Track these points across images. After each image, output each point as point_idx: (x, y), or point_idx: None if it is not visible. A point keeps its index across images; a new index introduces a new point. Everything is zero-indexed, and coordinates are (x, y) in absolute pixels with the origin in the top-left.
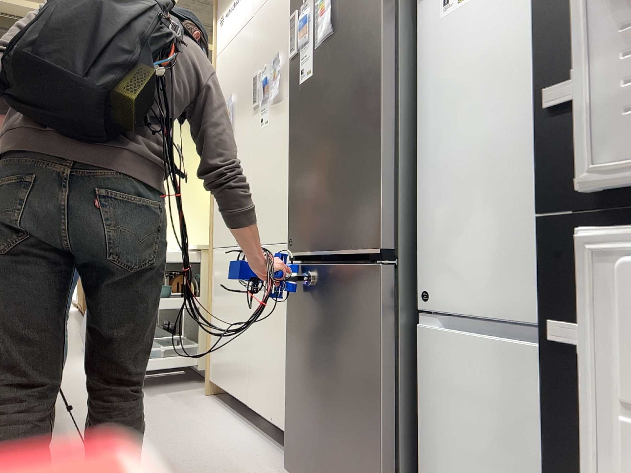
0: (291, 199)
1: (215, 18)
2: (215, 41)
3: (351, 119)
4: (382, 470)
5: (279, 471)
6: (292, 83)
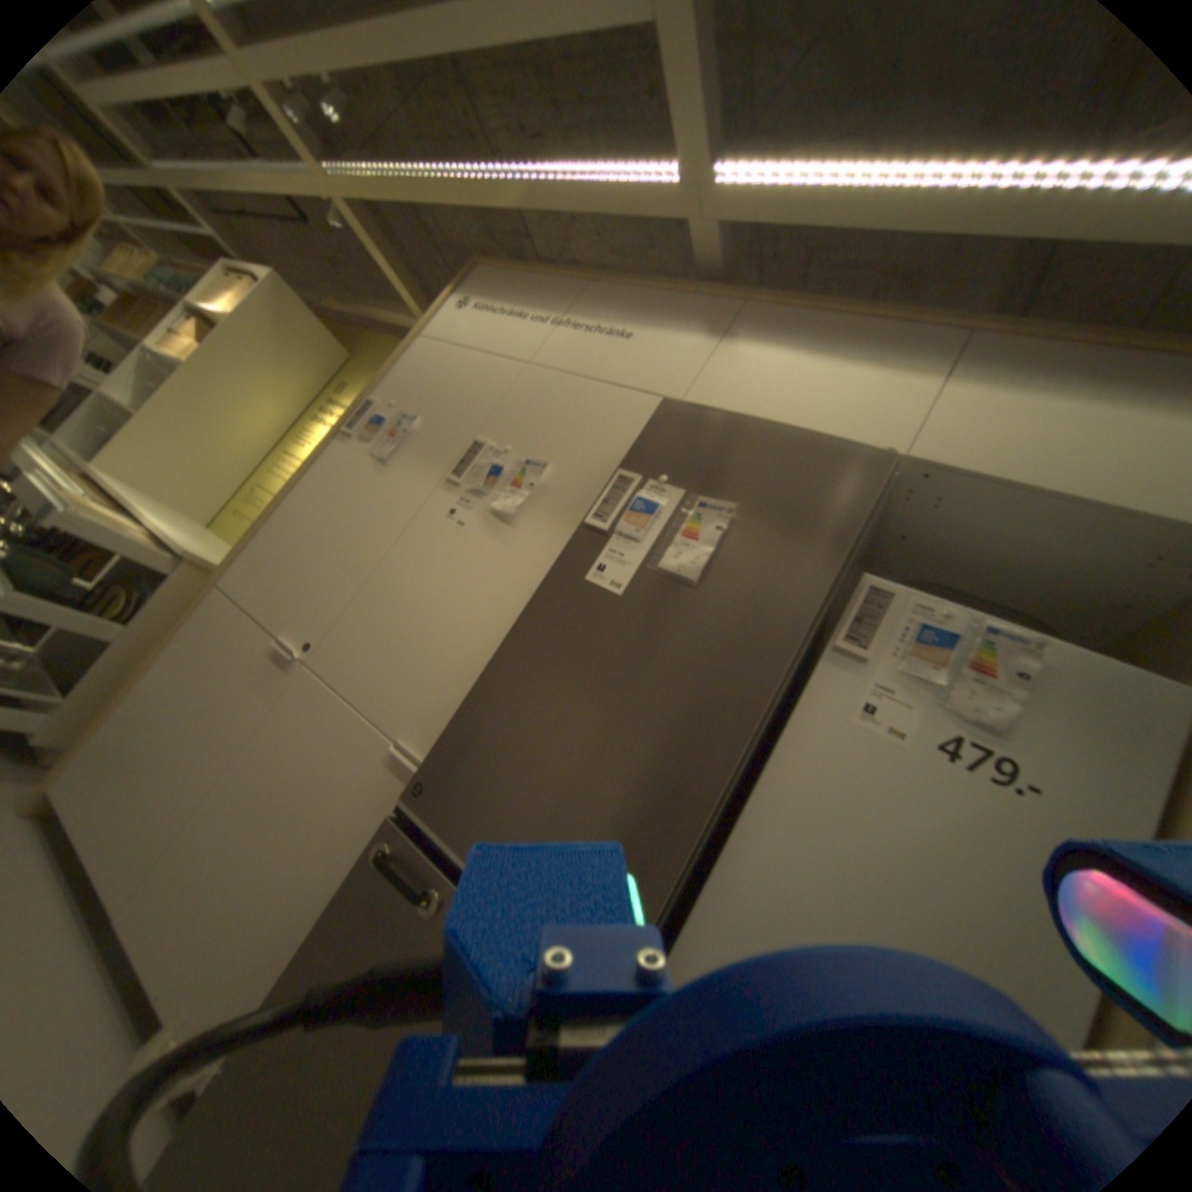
0: (463, 725)
1: (453, 290)
2: (431, 317)
3: (660, 739)
4: None
5: None
6: (569, 561)
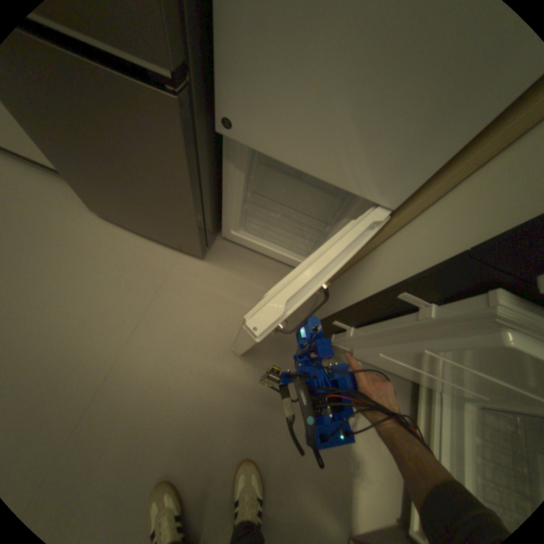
0: None
1: None
2: None
3: None
4: (193, 230)
5: (79, 205)
6: None
